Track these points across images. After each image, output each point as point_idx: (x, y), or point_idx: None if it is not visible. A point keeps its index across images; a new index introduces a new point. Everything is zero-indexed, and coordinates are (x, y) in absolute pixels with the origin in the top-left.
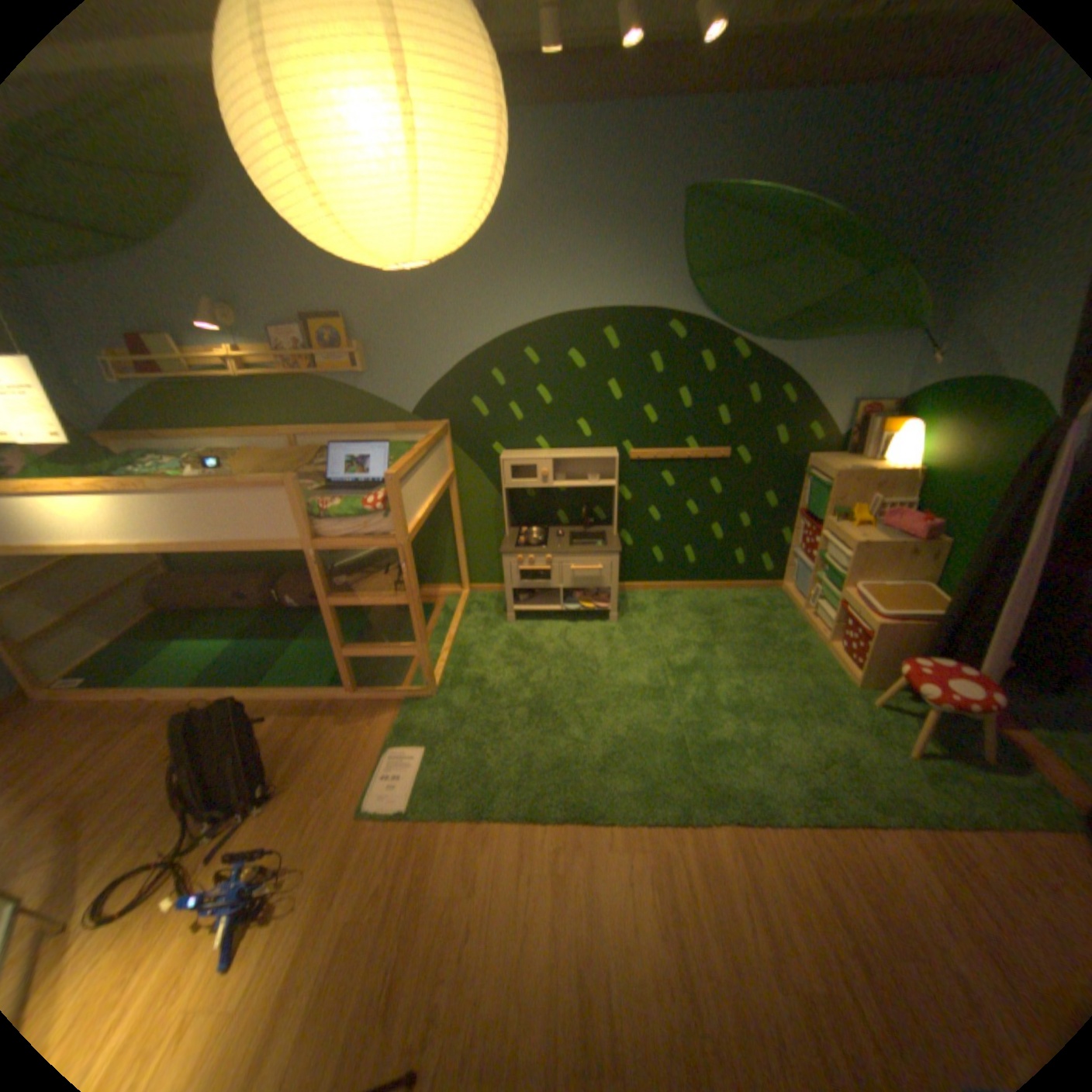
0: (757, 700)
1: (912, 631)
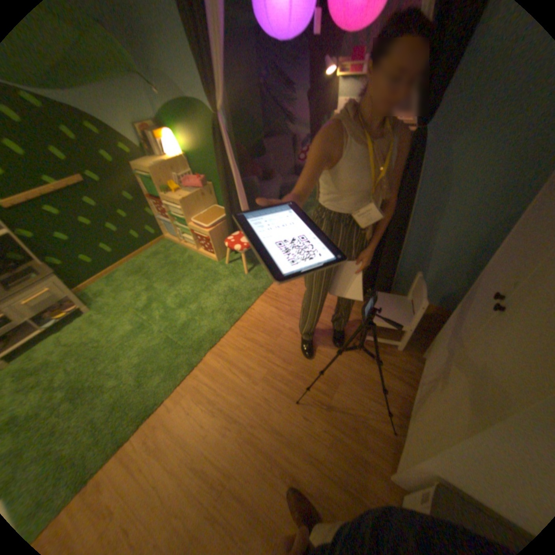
0: (185, 294)
1: (219, 228)
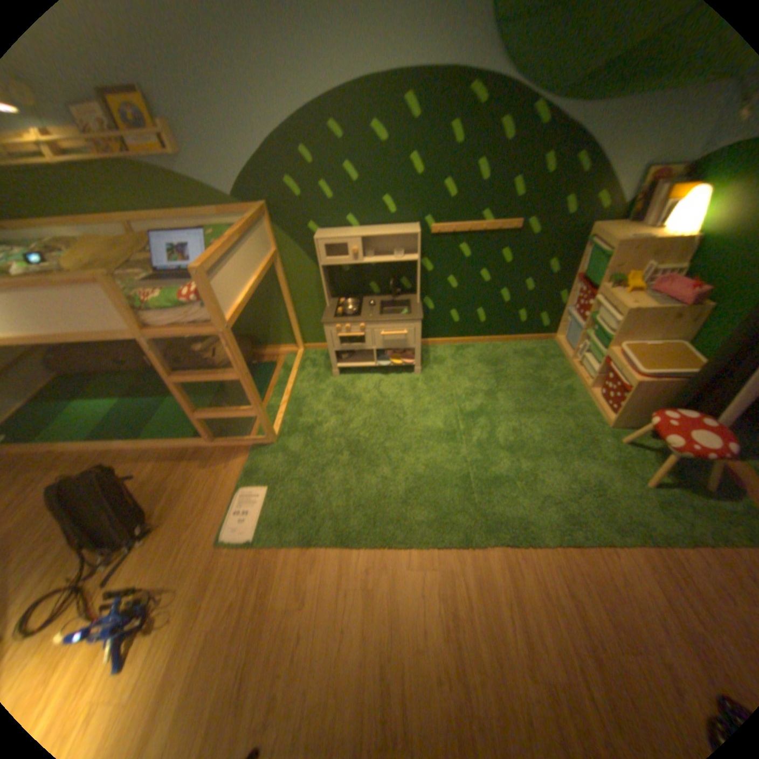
0: (529, 439)
1: (666, 387)
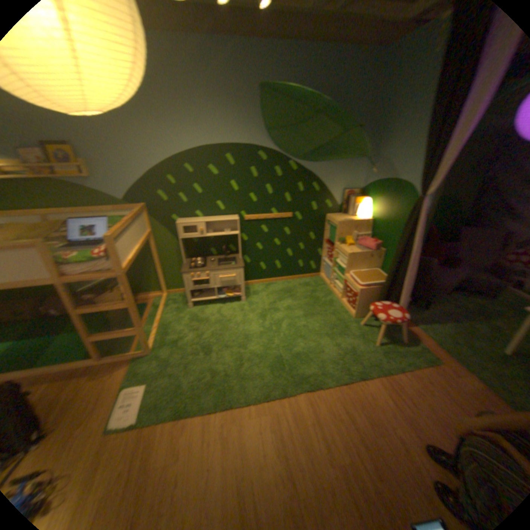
0: (313, 330)
1: (374, 290)
